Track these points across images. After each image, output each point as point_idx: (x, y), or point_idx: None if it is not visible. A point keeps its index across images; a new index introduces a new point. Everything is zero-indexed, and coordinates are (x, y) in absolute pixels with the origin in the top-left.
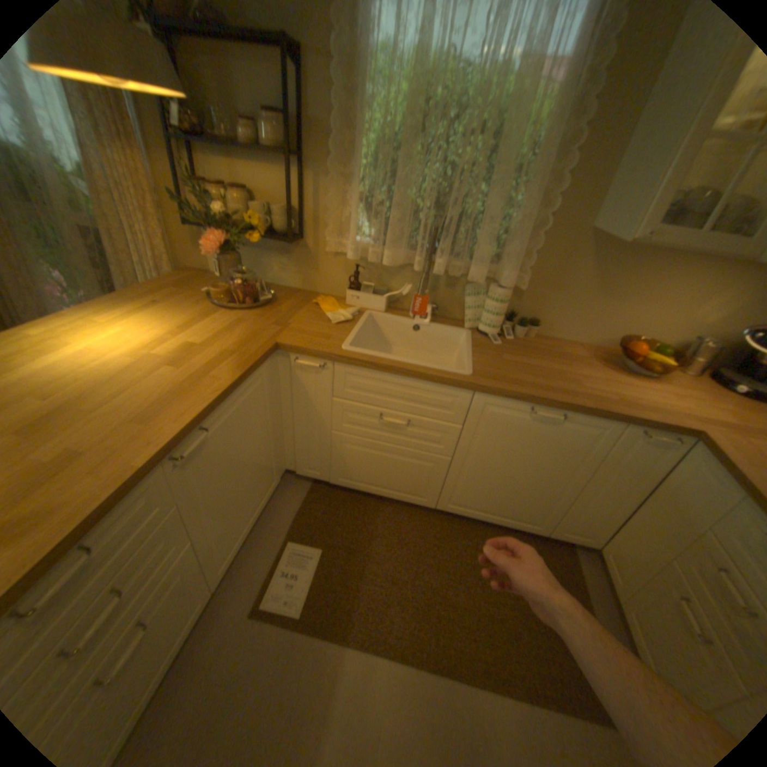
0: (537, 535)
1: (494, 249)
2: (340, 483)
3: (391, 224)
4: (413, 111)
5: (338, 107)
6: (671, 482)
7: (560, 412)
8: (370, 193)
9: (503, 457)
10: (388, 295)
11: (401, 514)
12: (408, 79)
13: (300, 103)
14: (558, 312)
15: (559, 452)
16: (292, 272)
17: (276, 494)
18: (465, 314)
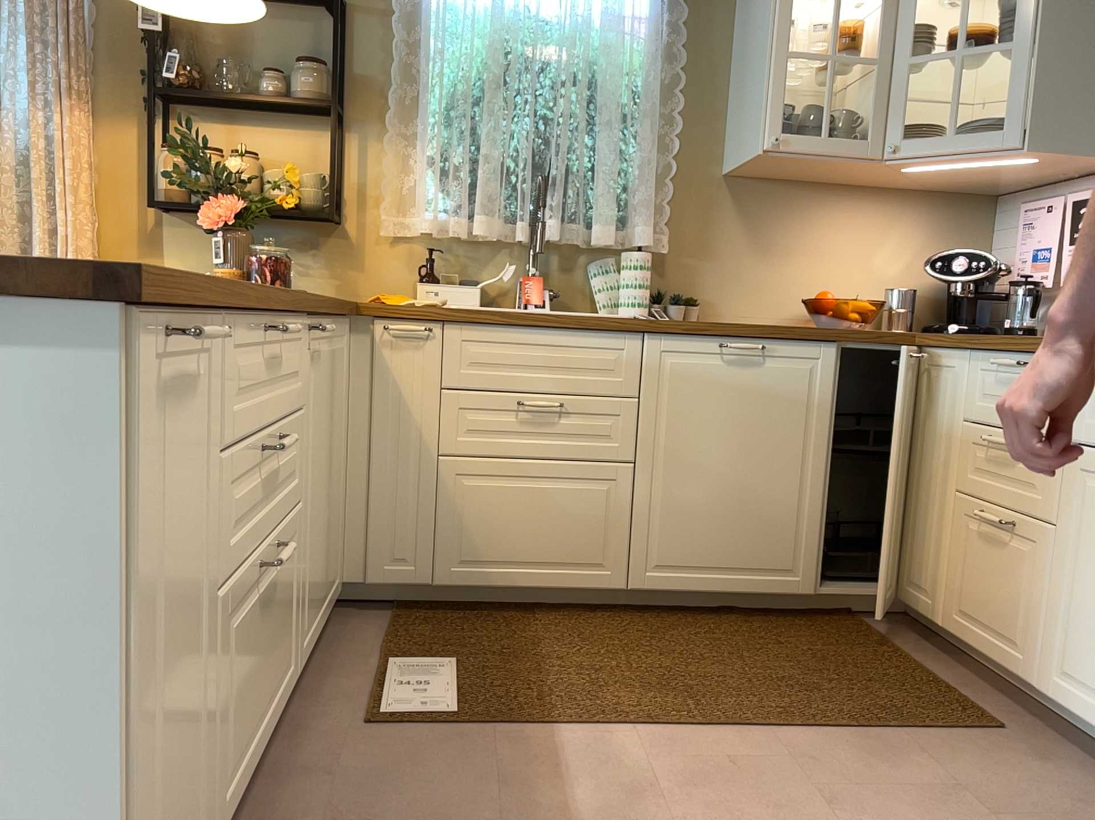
0: (798, 594)
1: (616, 209)
2: (453, 577)
3: (481, 182)
4: (496, 59)
5: (398, 62)
6: (918, 418)
7: (756, 342)
8: (444, 154)
9: (707, 440)
10: (481, 287)
11: (571, 620)
12: (482, 35)
13: (346, 60)
14: (718, 285)
15: (776, 410)
16: (320, 275)
17: (331, 625)
18: (597, 298)
